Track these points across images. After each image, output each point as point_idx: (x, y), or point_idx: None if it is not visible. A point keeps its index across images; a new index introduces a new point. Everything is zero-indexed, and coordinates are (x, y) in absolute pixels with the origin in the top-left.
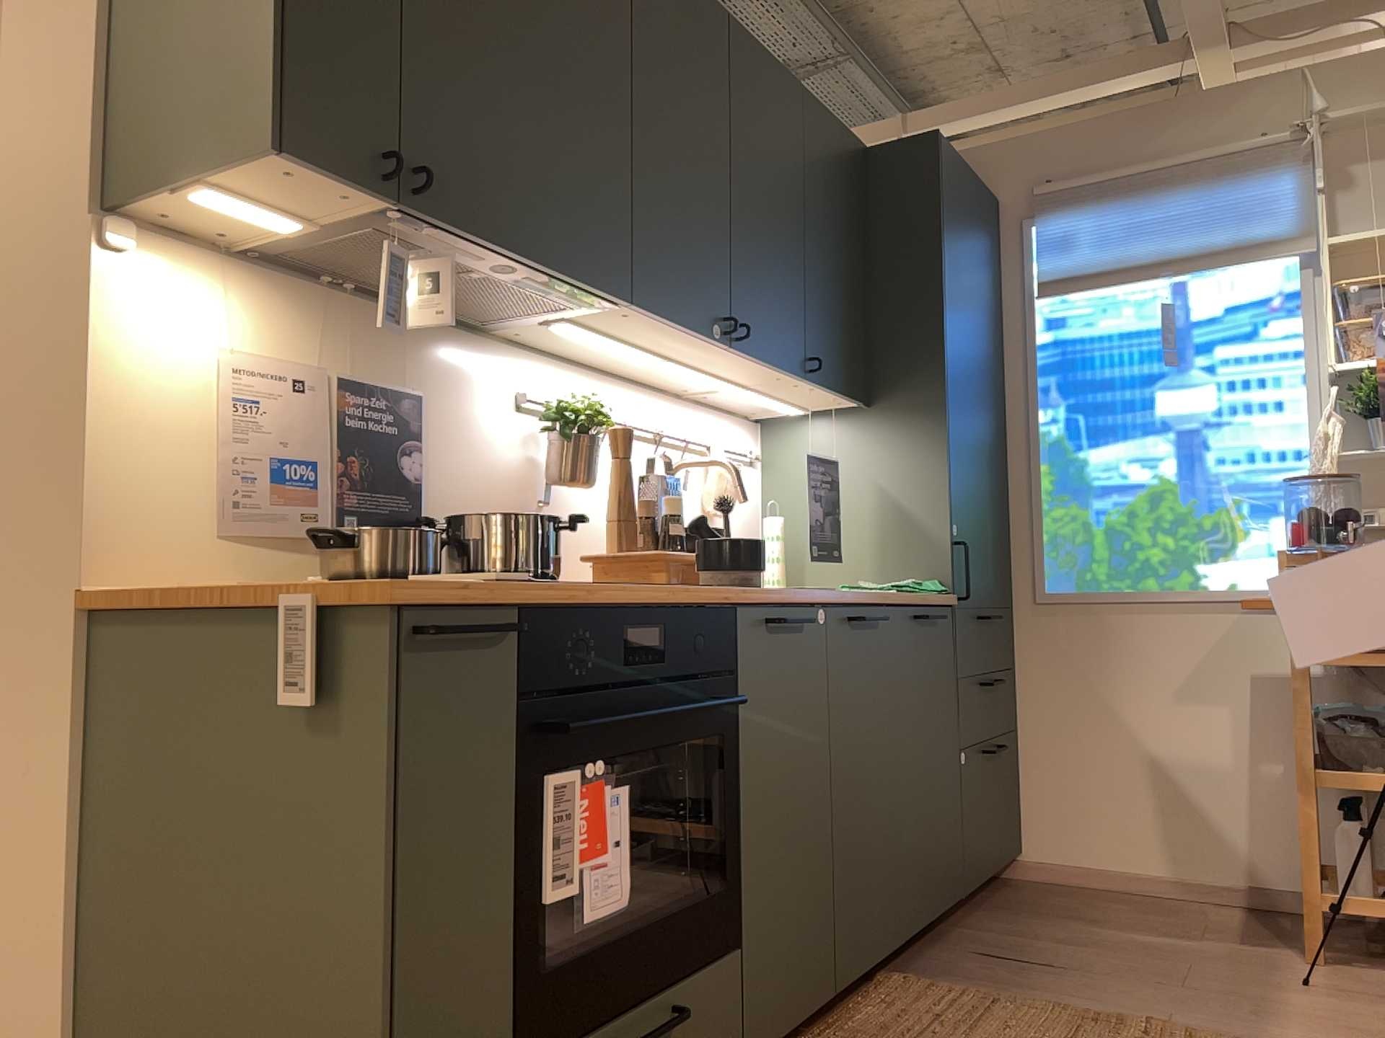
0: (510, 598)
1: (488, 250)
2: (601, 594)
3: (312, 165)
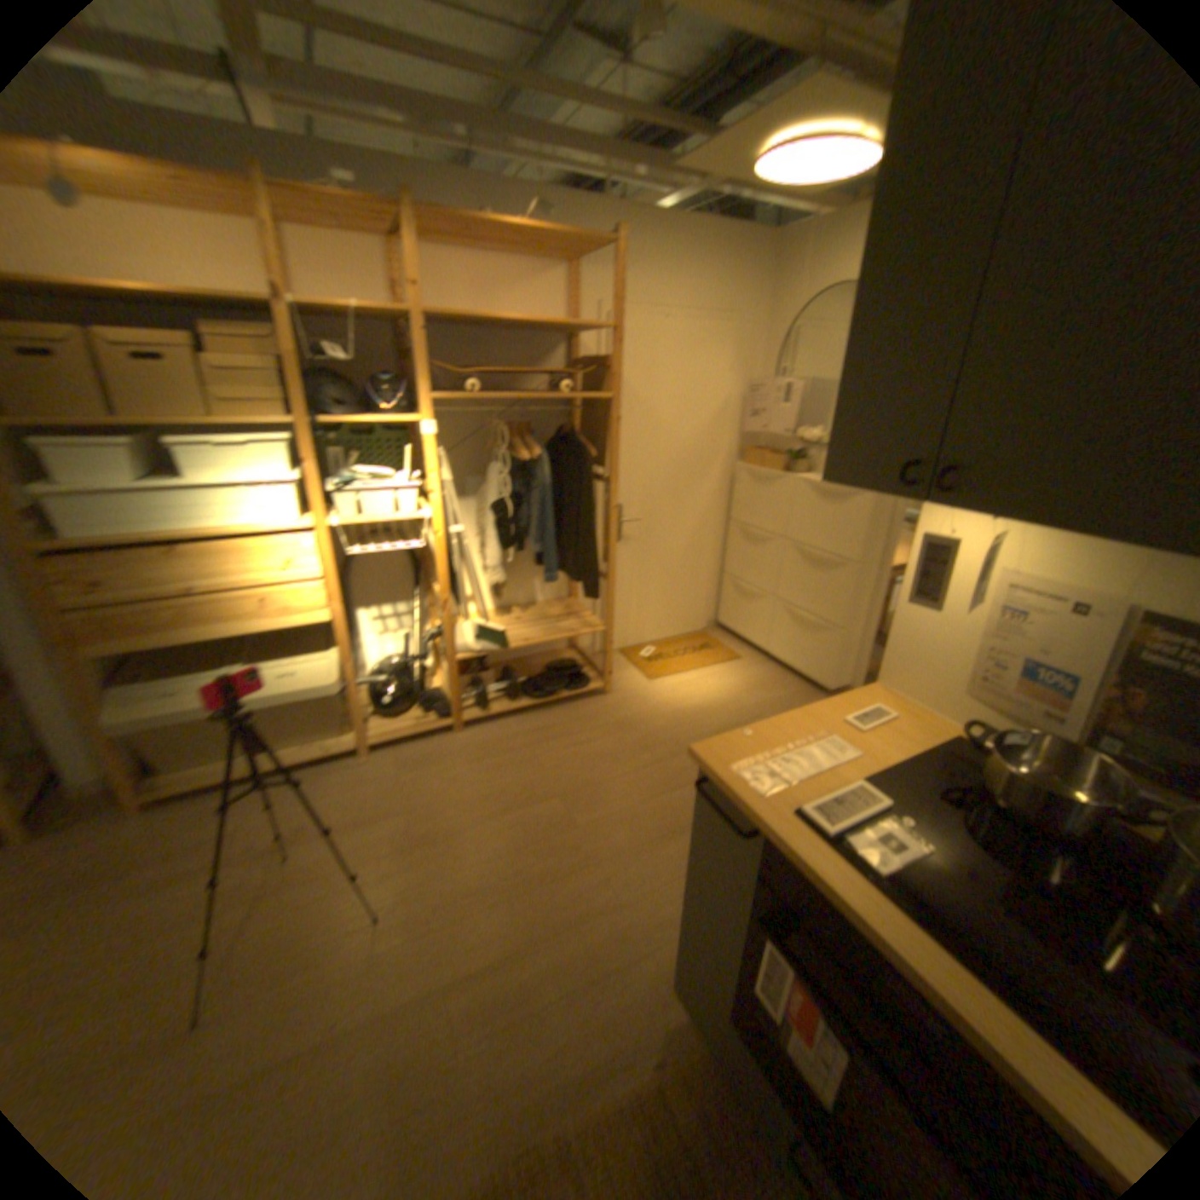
0: (772, 823)
1: (1103, 531)
2: (875, 914)
3: (856, 480)
